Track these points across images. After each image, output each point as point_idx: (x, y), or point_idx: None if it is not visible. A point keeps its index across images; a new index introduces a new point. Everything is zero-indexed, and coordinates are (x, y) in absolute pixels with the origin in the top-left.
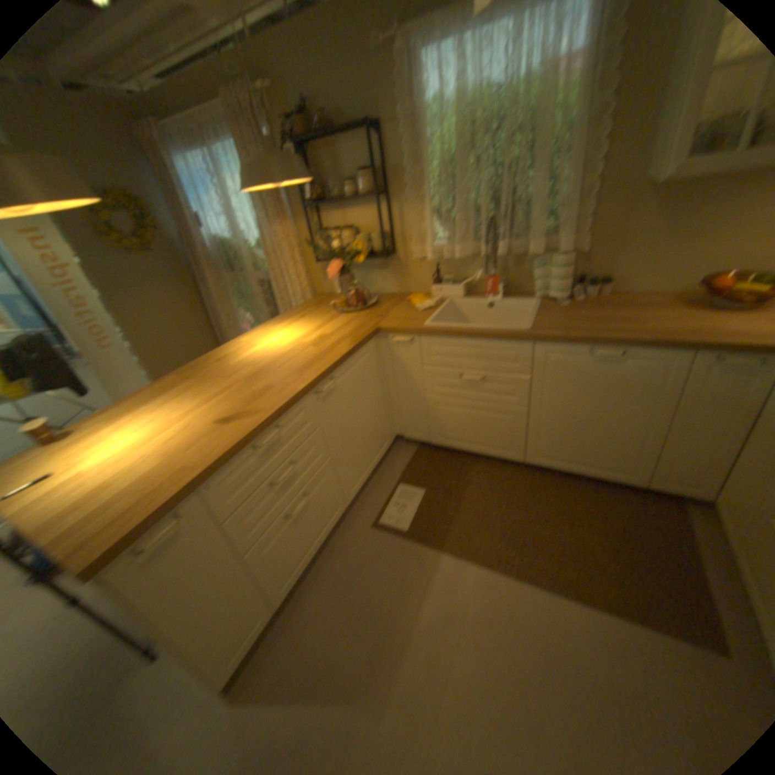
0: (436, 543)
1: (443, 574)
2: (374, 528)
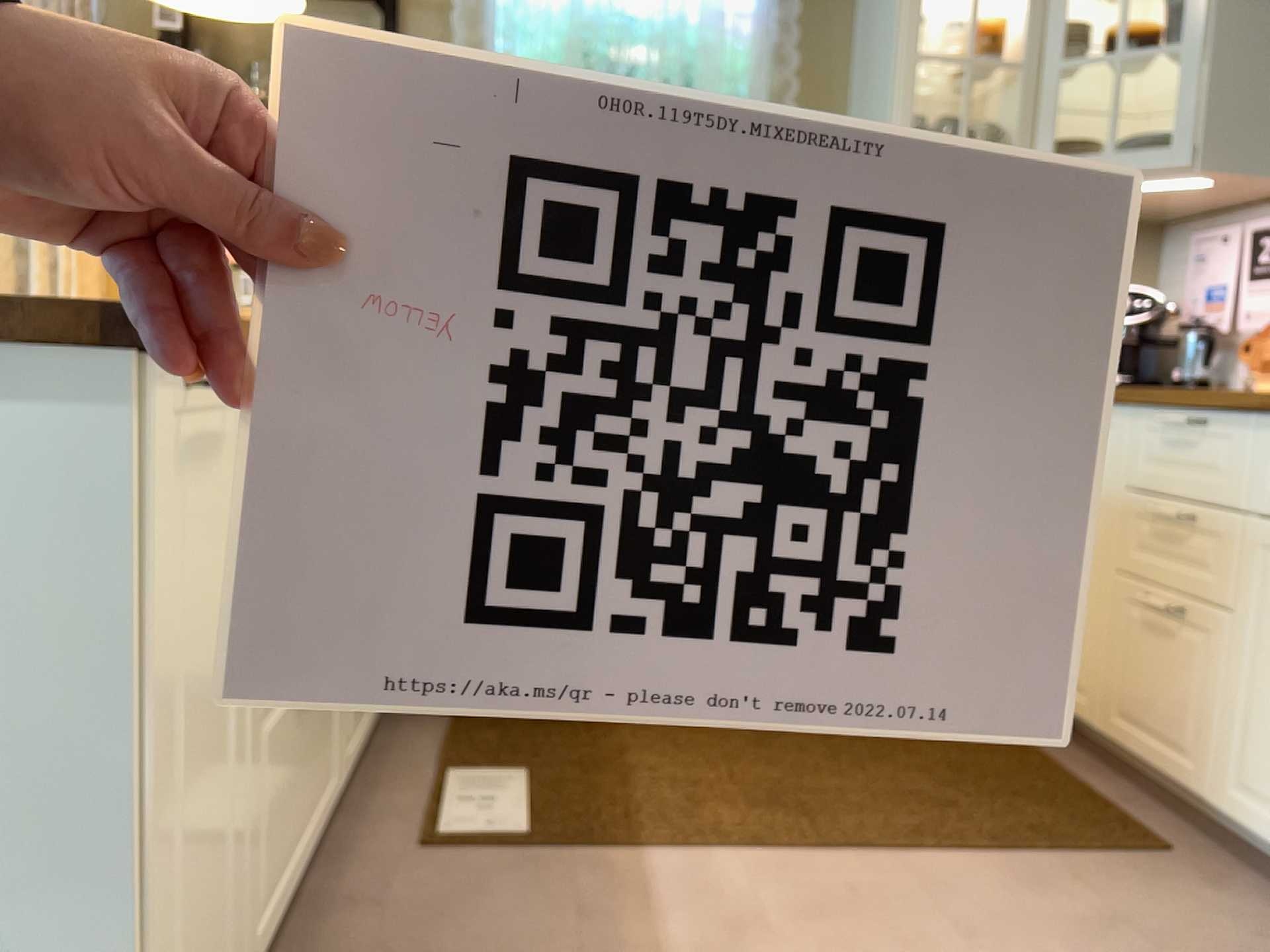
0: (615, 838)
1: (666, 877)
2: (429, 846)
